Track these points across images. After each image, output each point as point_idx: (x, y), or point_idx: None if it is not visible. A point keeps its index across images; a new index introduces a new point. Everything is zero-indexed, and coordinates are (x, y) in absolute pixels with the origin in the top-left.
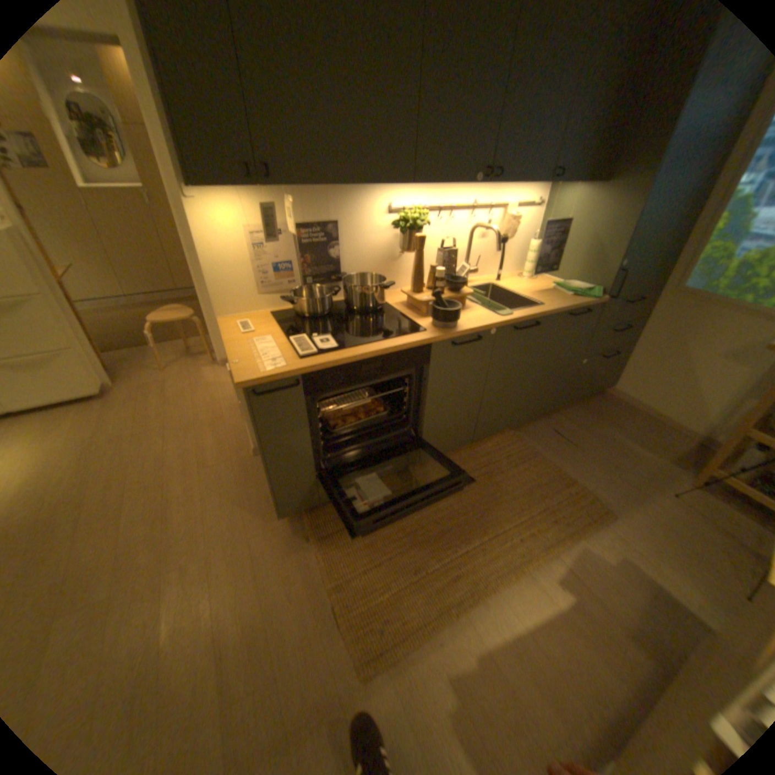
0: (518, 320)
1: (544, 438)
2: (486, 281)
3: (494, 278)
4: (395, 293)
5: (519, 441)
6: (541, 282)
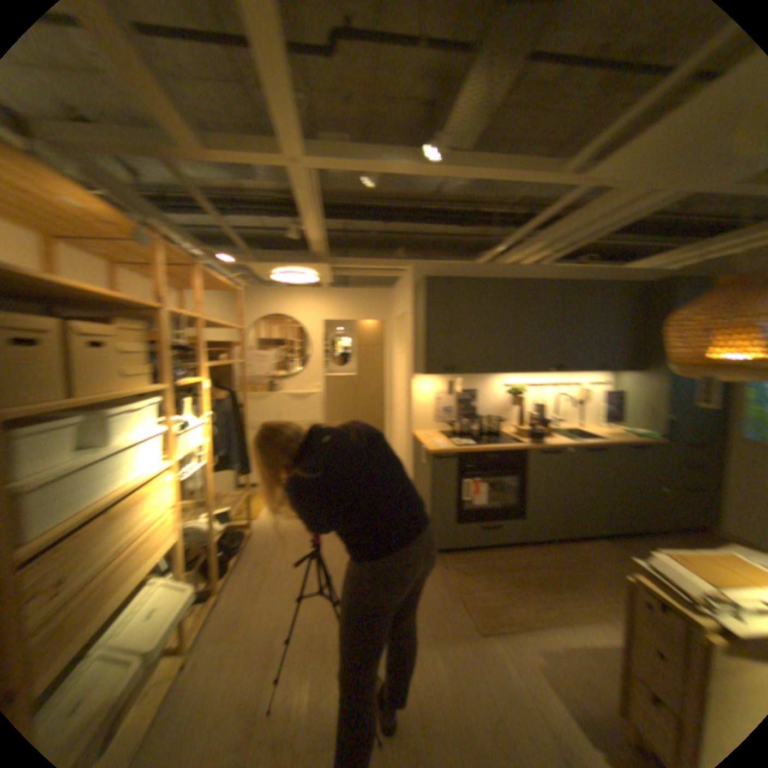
0: (587, 445)
1: (639, 551)
2: (571, 427)
3: (578, 426)
4: (507, 428)
5: (614, 549)
6: (614, 429)
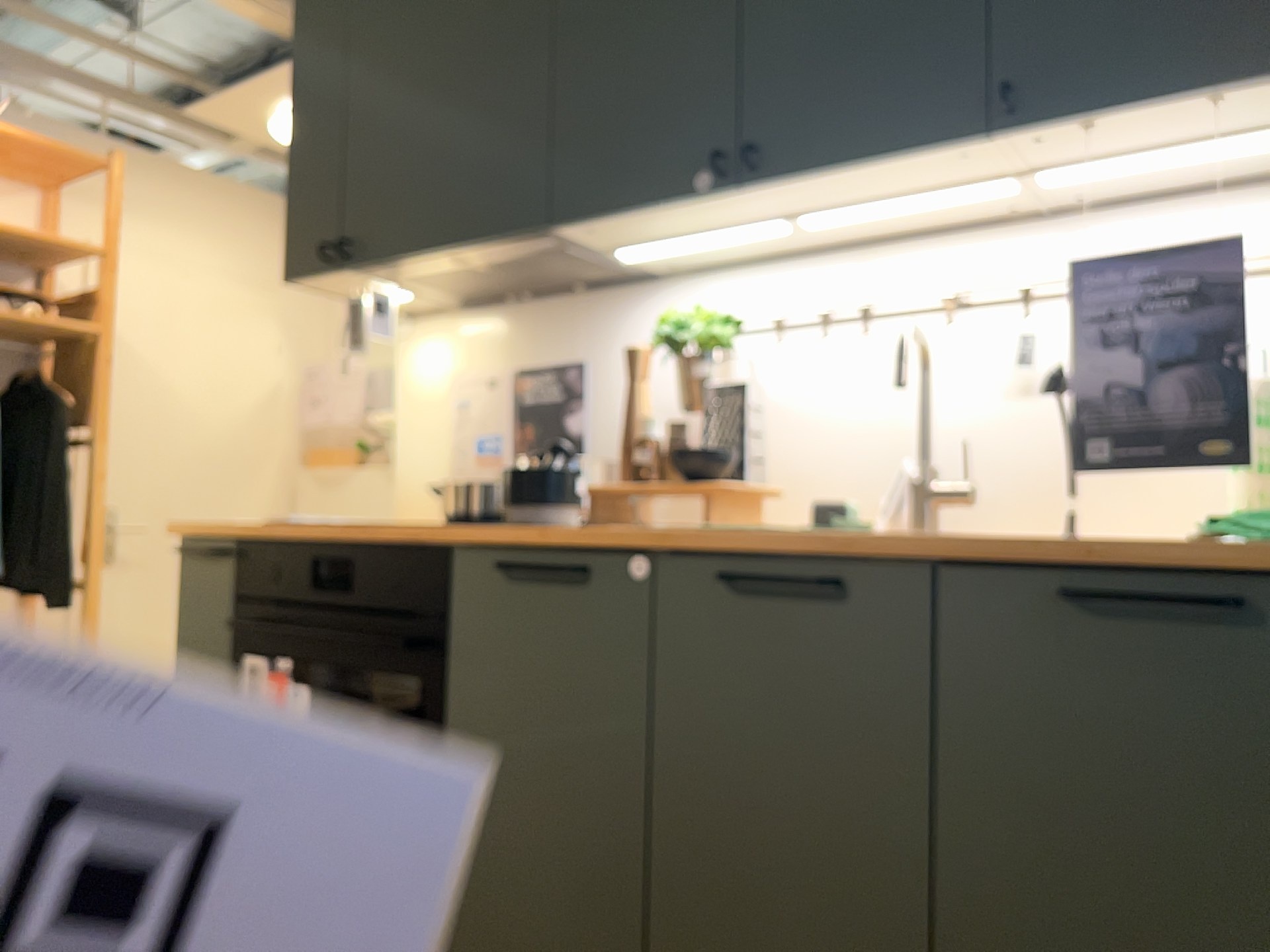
0: (727, 546)
1: None
2: None
3: None
4: None
5: None
6: None
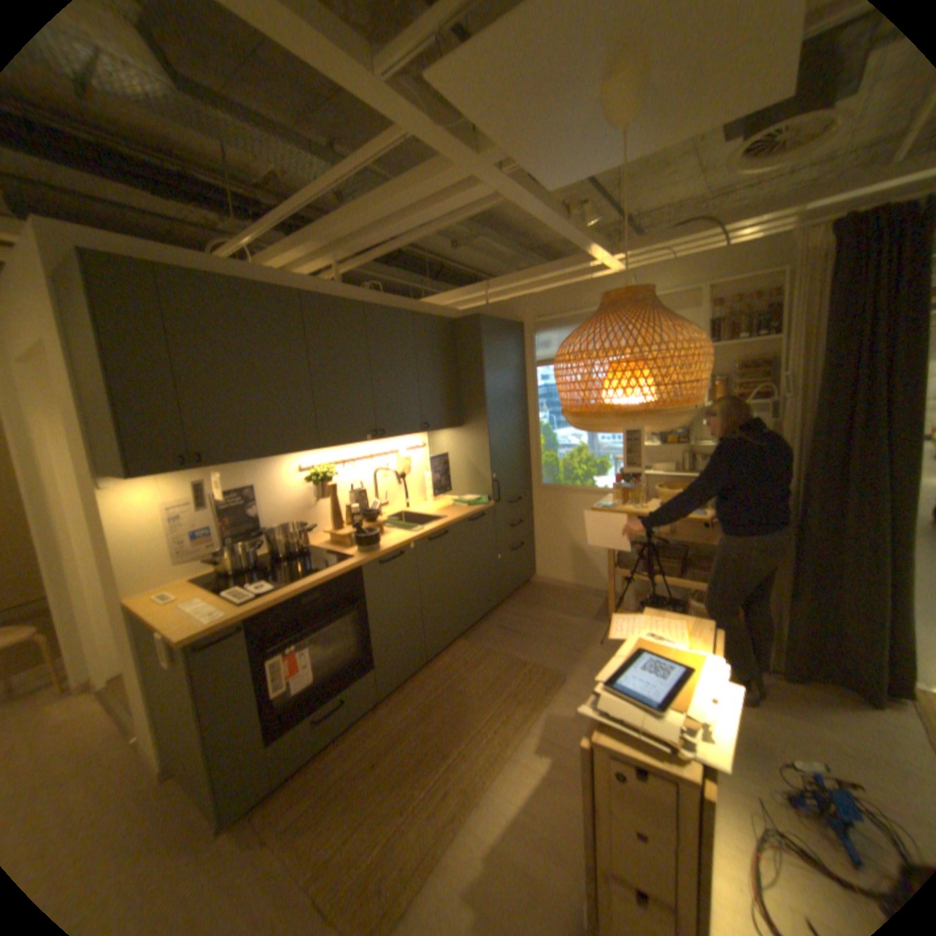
0: (429, 533)
1: (492, 637)
2: (398, 511)
3: (405, 507)
4: (317, 537)
5: (471, 648)
6: (443, 502)
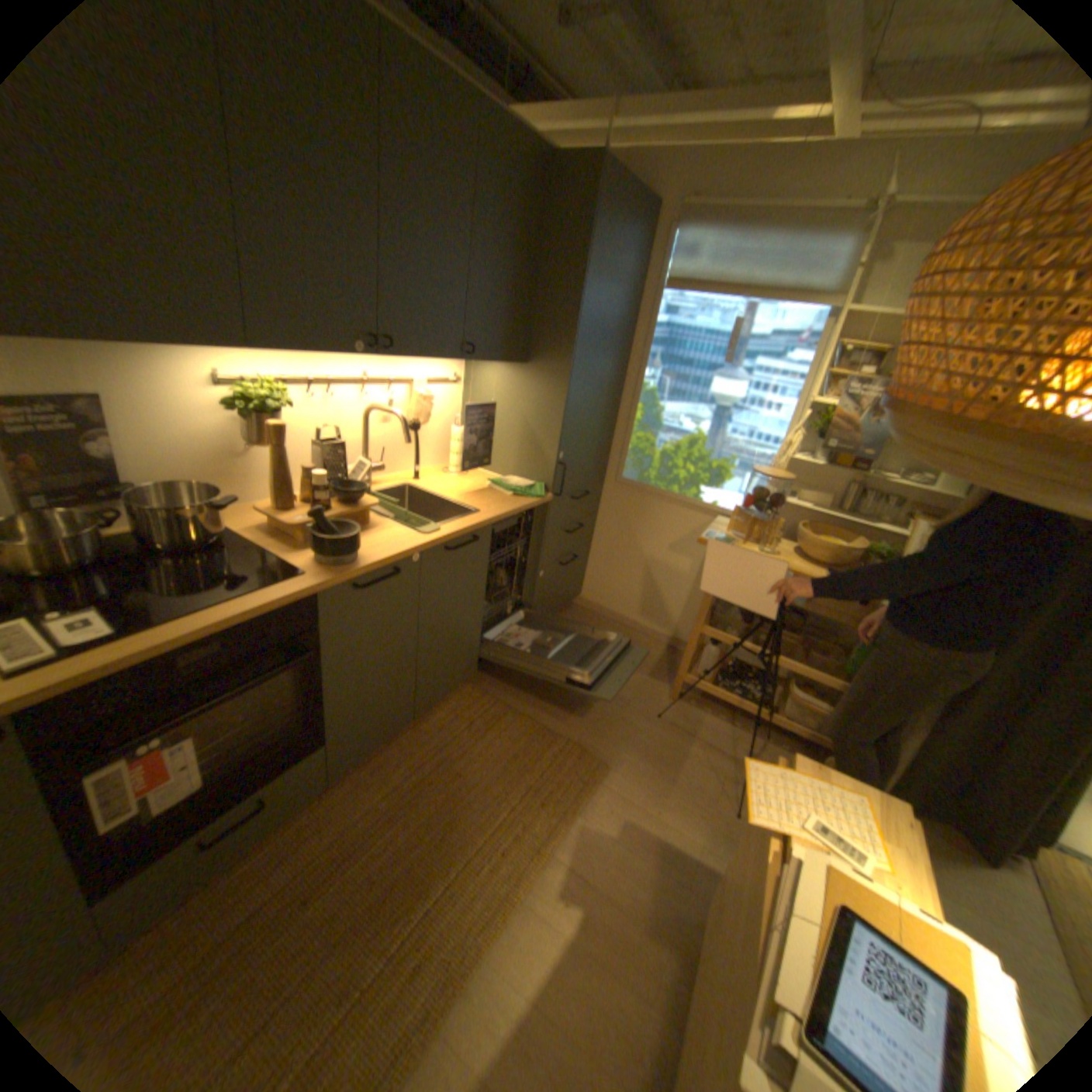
0: (449, 538)
1: (511, 683)
2: (400, 481)
3: (412, 475)
4: (248, 509)
5: (481, 698)
6: (474, 479)
